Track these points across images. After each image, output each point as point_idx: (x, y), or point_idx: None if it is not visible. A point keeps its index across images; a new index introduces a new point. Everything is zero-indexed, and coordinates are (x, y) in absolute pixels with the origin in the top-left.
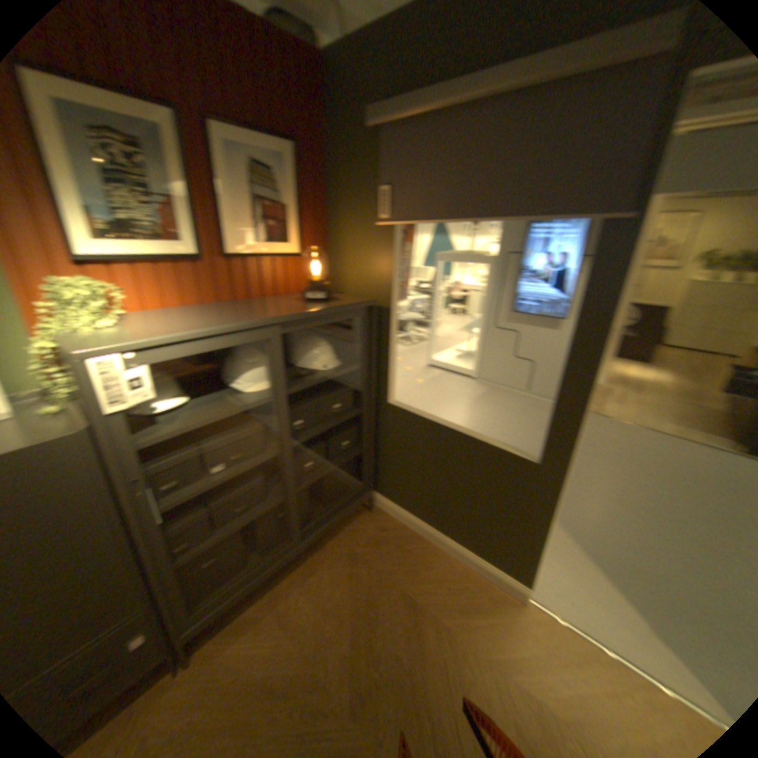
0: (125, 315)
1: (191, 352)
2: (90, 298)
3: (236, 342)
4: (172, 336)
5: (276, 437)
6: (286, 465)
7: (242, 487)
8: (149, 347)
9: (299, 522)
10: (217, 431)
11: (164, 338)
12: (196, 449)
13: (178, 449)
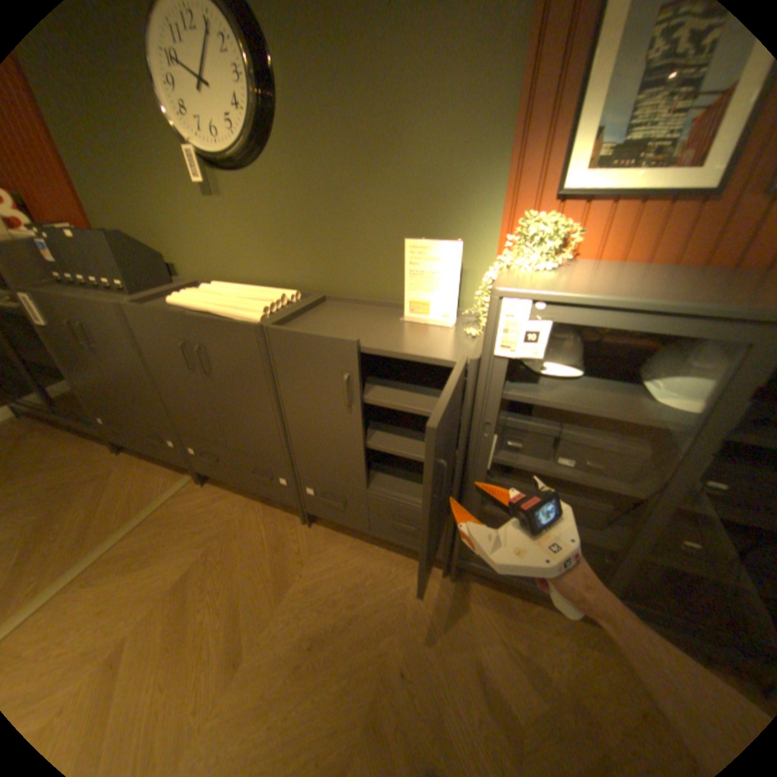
0: (577, 262)
1: (610, 325)
2: (552, 237)
3: (686, 333)
4: (598, 298)
5: (664, 482)
6: (653, 523)
7: (581, 500)
8: (565, 304)
9: (625, 592)
10: (592, 427)
11: (586, 298)
12: (557, 430)
13: (542, 420)
